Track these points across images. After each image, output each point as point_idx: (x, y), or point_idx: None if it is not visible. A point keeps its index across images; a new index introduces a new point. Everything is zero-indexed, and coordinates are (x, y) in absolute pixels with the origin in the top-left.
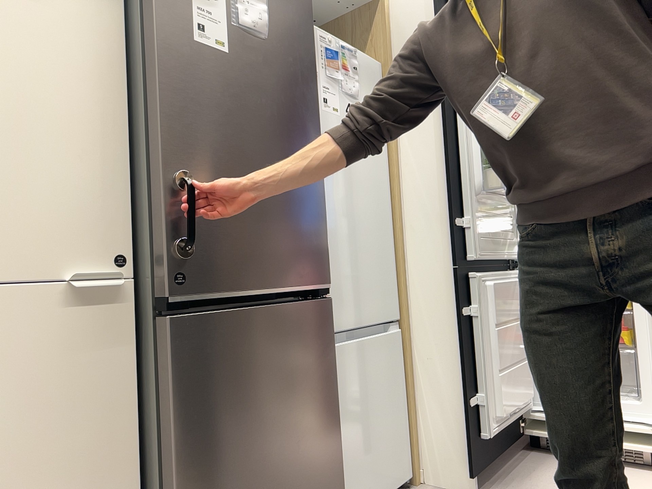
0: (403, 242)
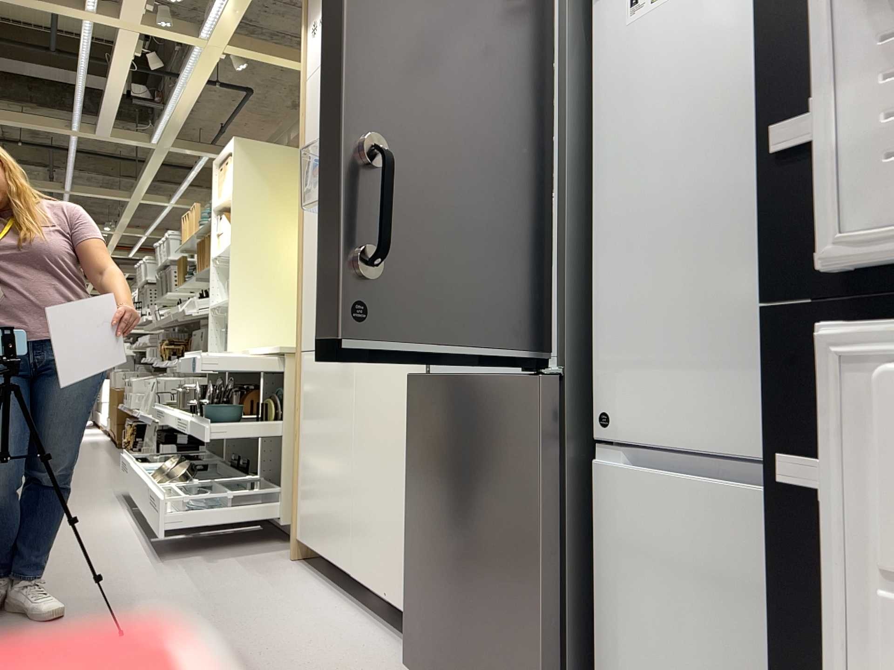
0: None
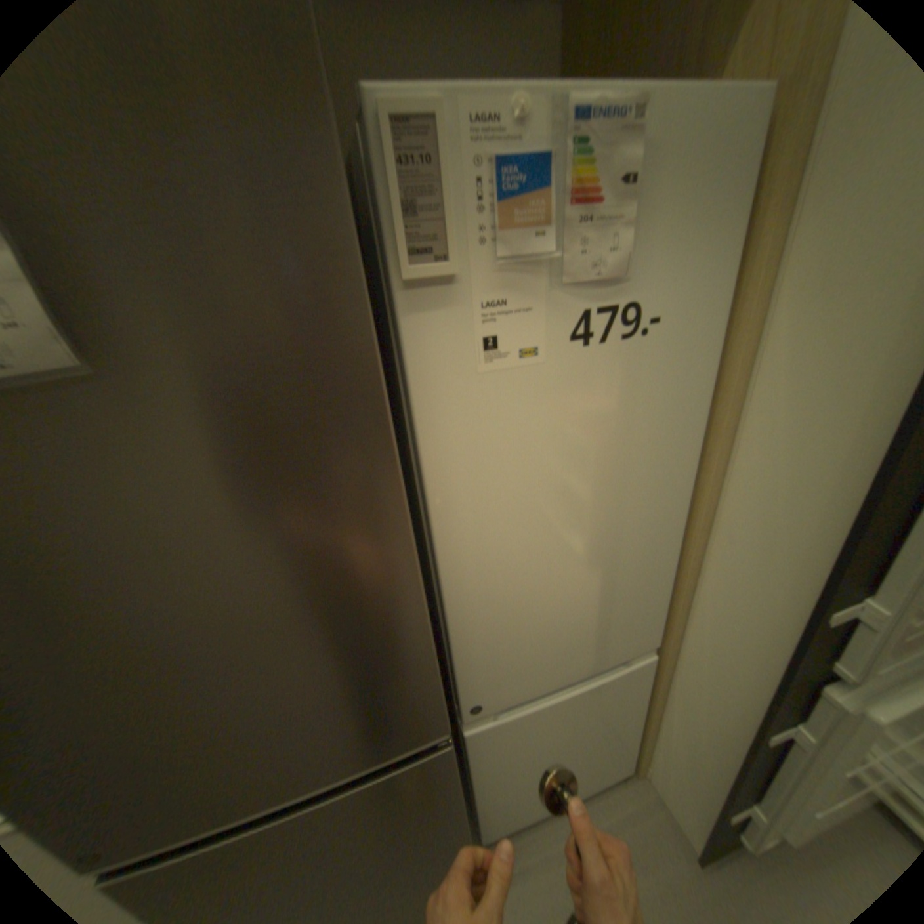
0: (699, 548)
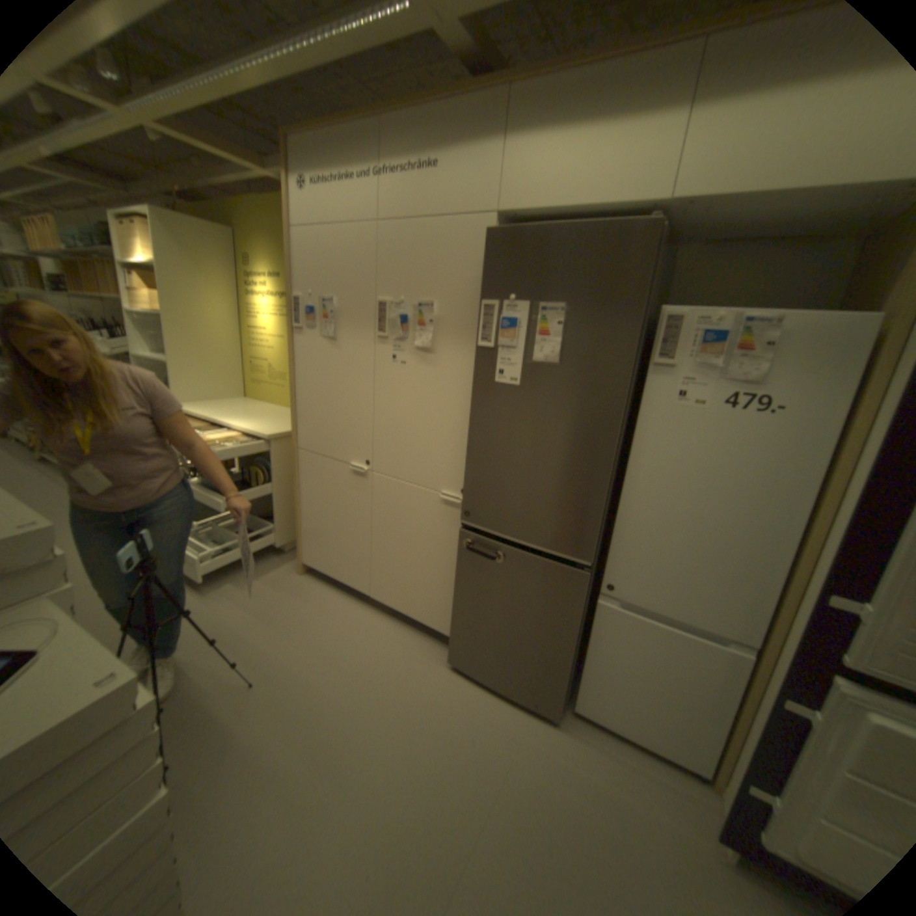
0: (806, 574)
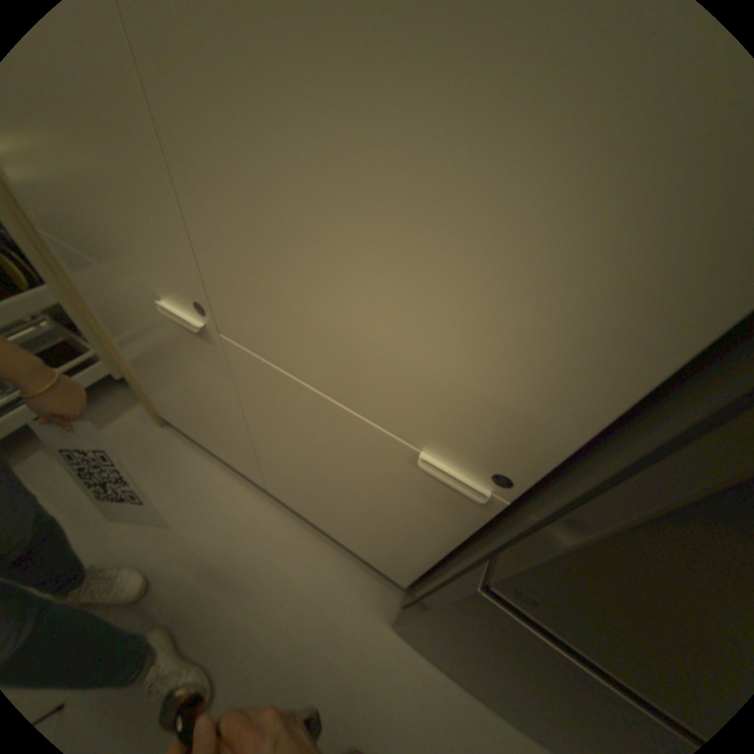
0: None
